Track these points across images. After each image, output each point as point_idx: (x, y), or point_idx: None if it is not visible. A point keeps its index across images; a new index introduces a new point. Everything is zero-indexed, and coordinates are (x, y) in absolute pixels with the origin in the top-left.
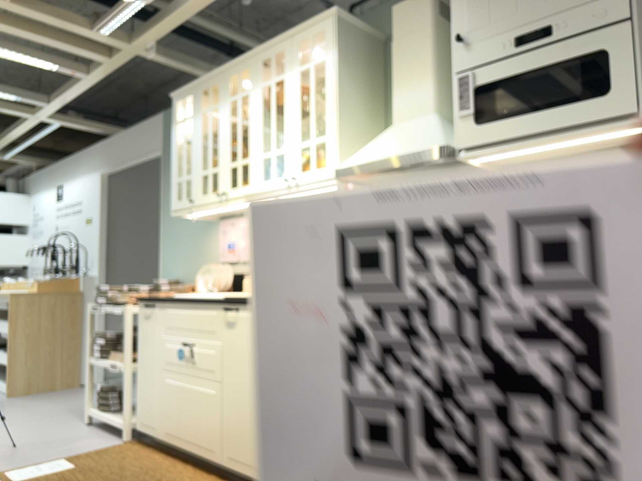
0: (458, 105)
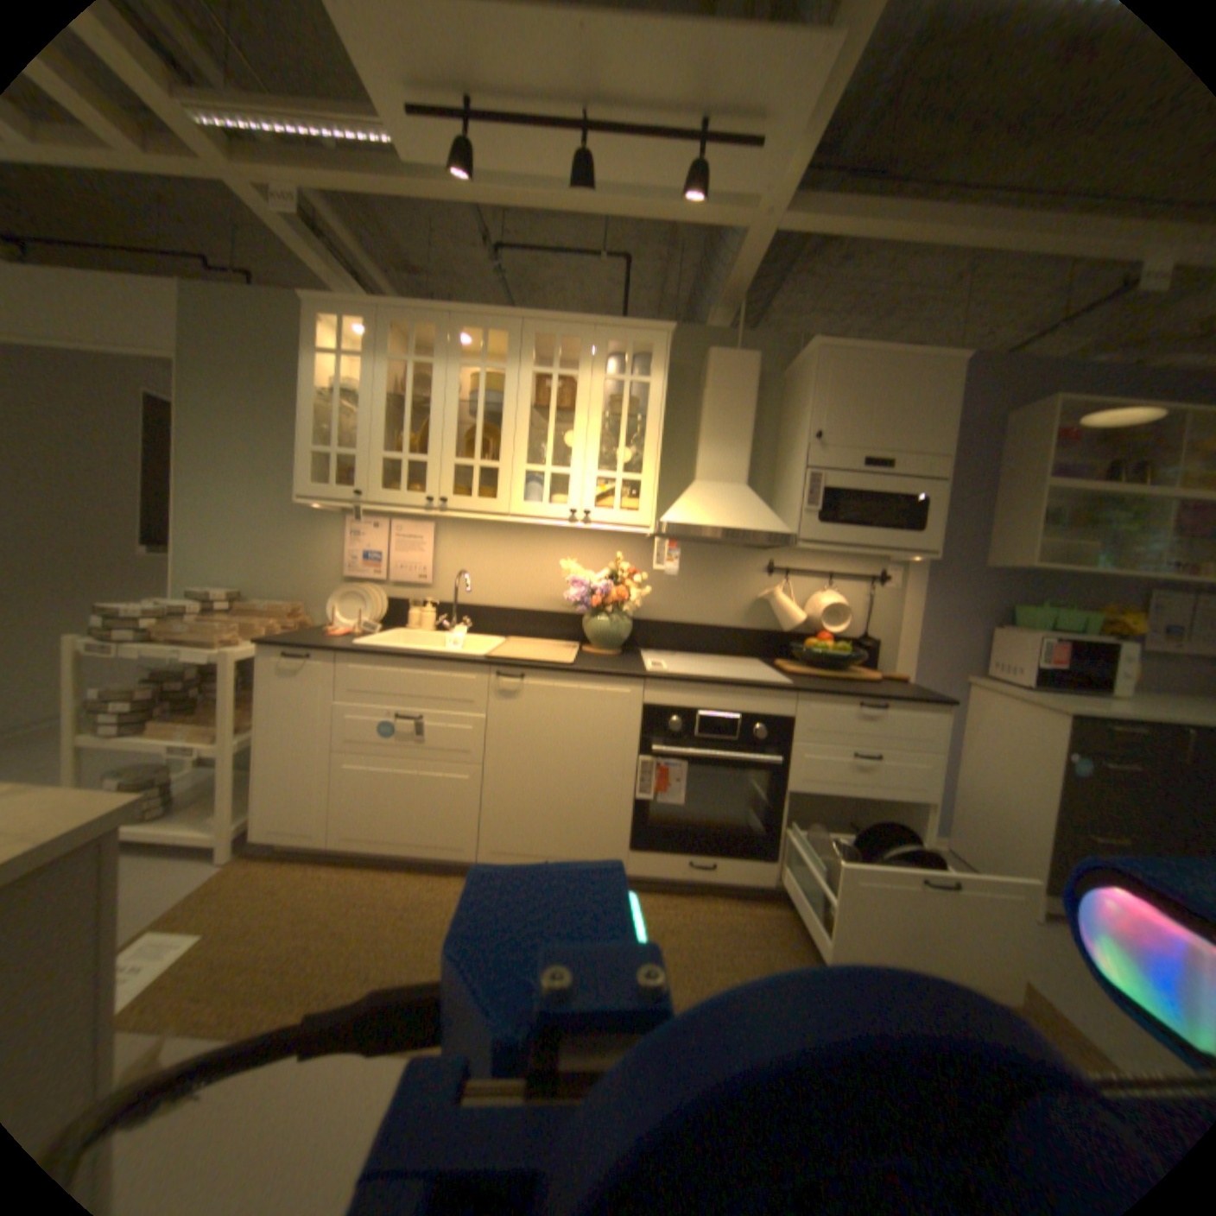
0: (805, 499)
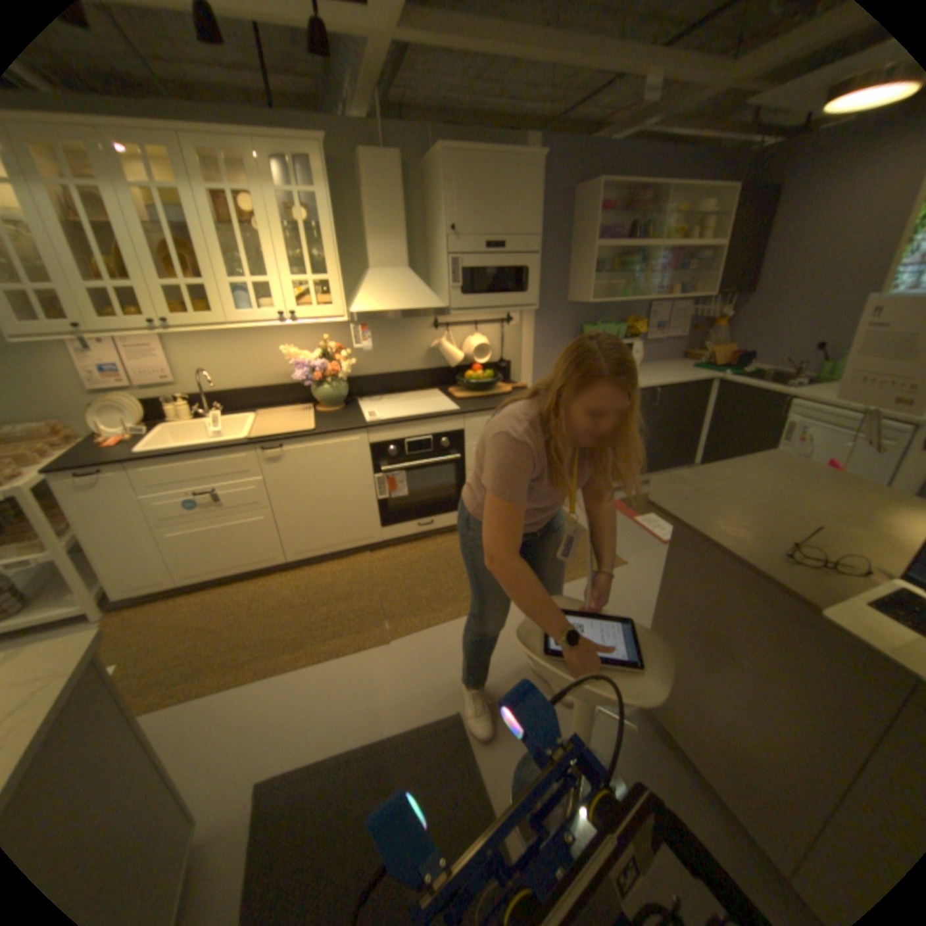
0: (452, 280)
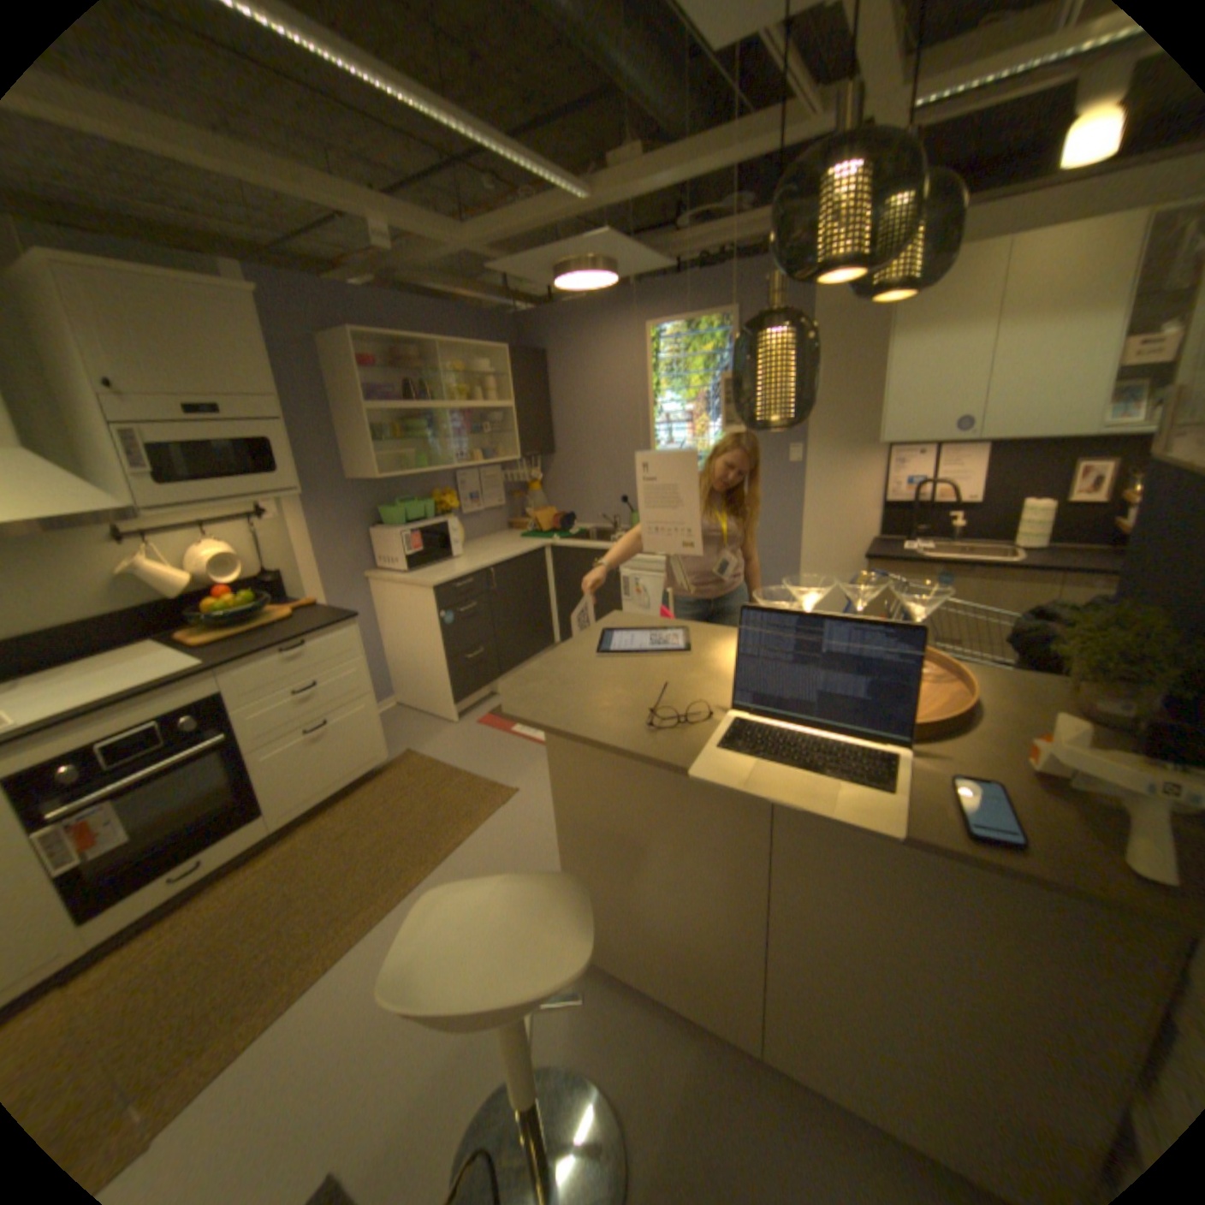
0: (130, 462)
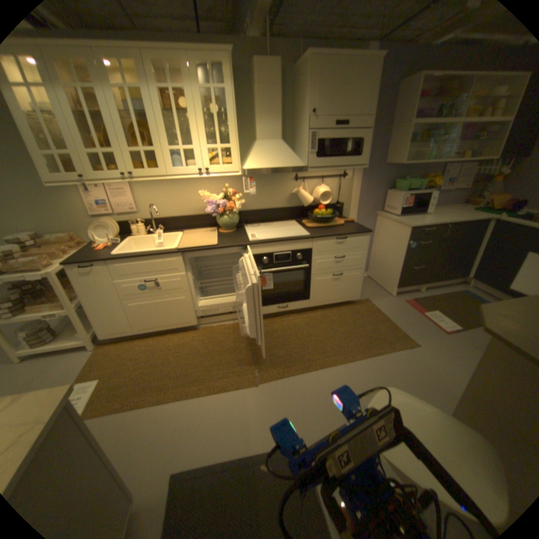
0: (310, 147)
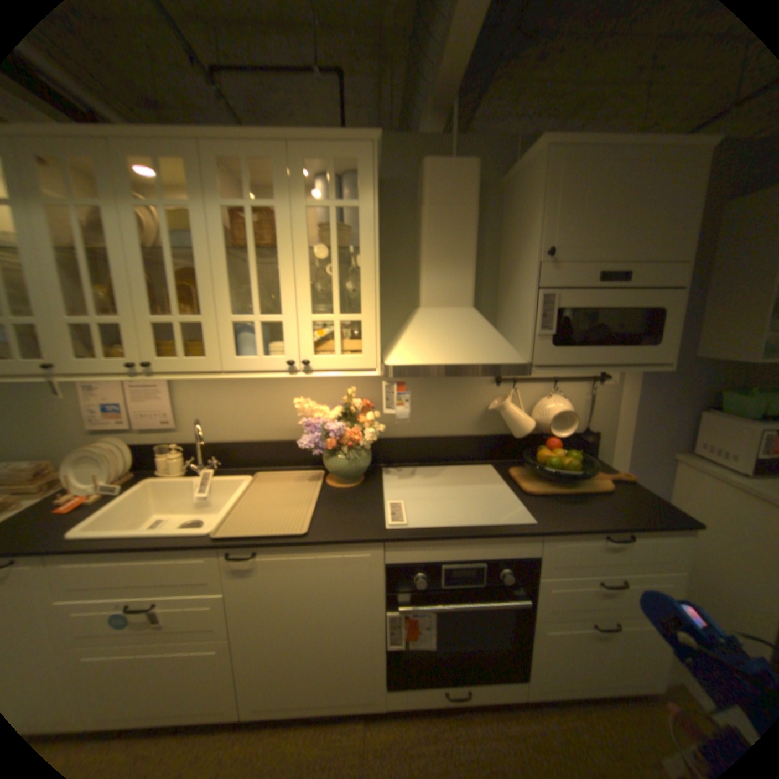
0: (540, 322)
